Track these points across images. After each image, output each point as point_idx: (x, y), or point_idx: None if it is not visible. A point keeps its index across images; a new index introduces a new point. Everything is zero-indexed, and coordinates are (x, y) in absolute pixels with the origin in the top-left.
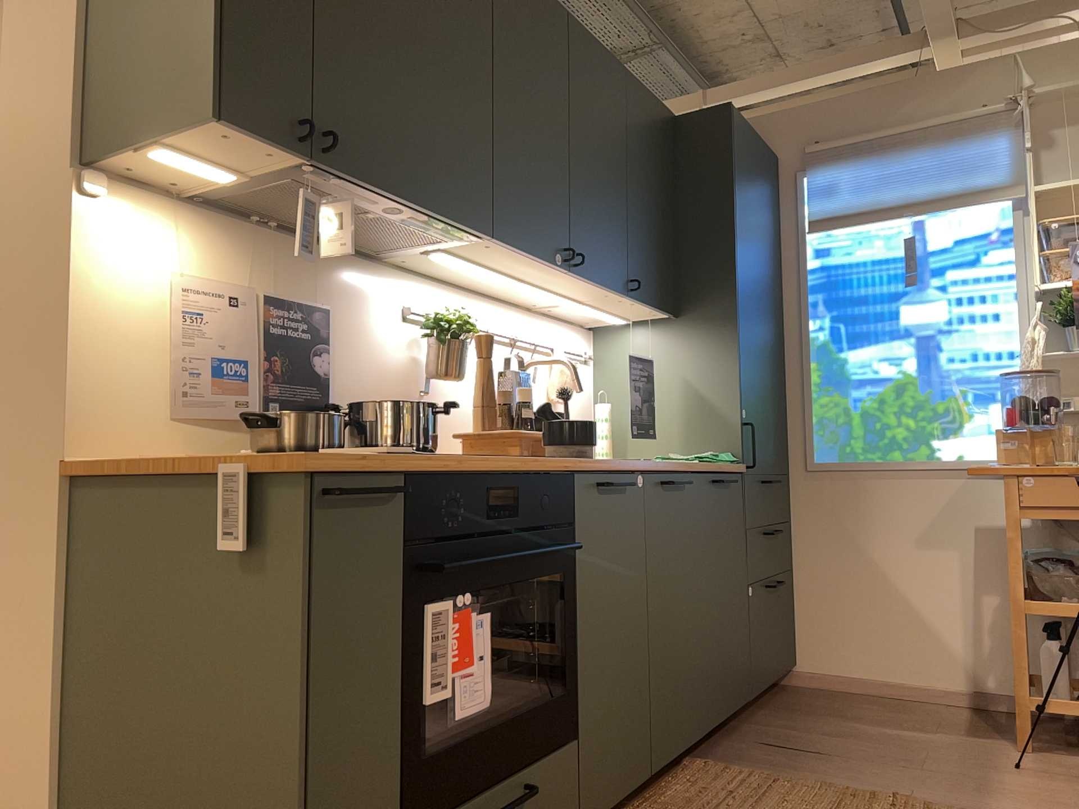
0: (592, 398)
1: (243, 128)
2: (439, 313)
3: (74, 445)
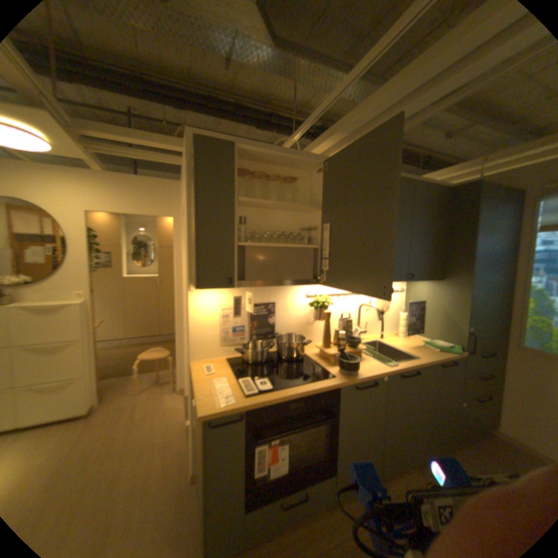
0: (400, 308)
1: (207, 287)
2: (316, 297)
3: (190, 359)
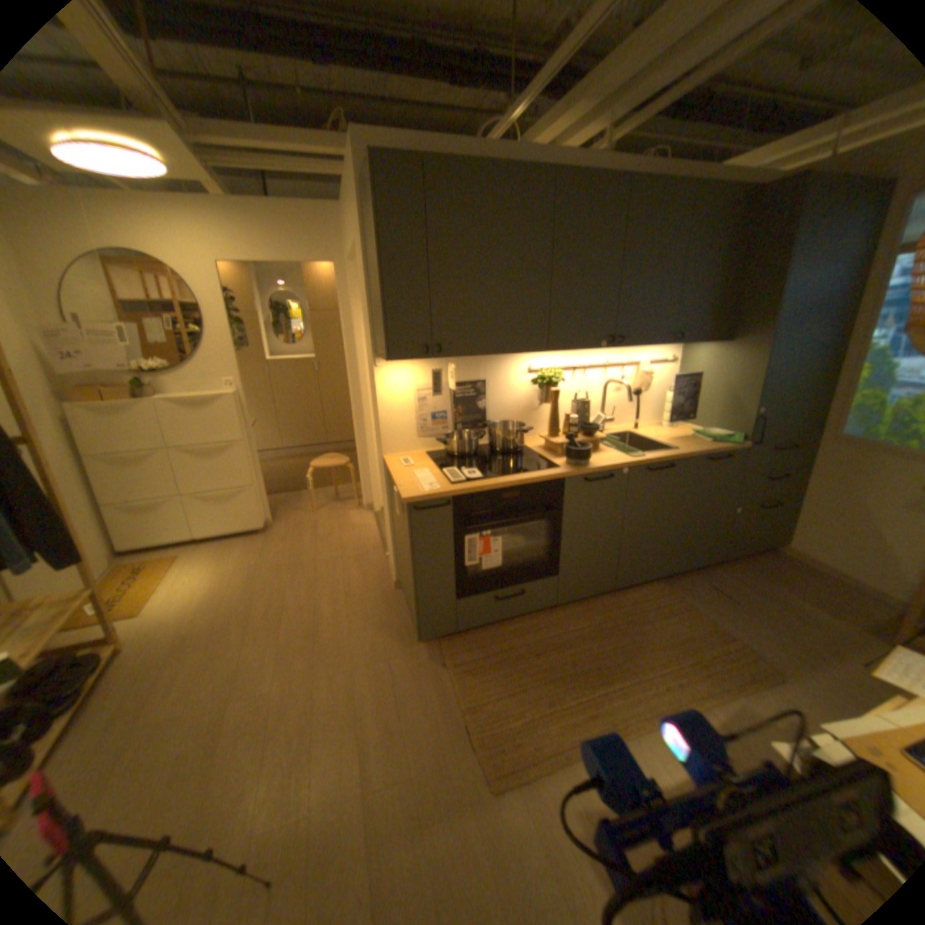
0: (668, 386)
1: (400, 359)
2: (542, 373)
3: (384, 452)
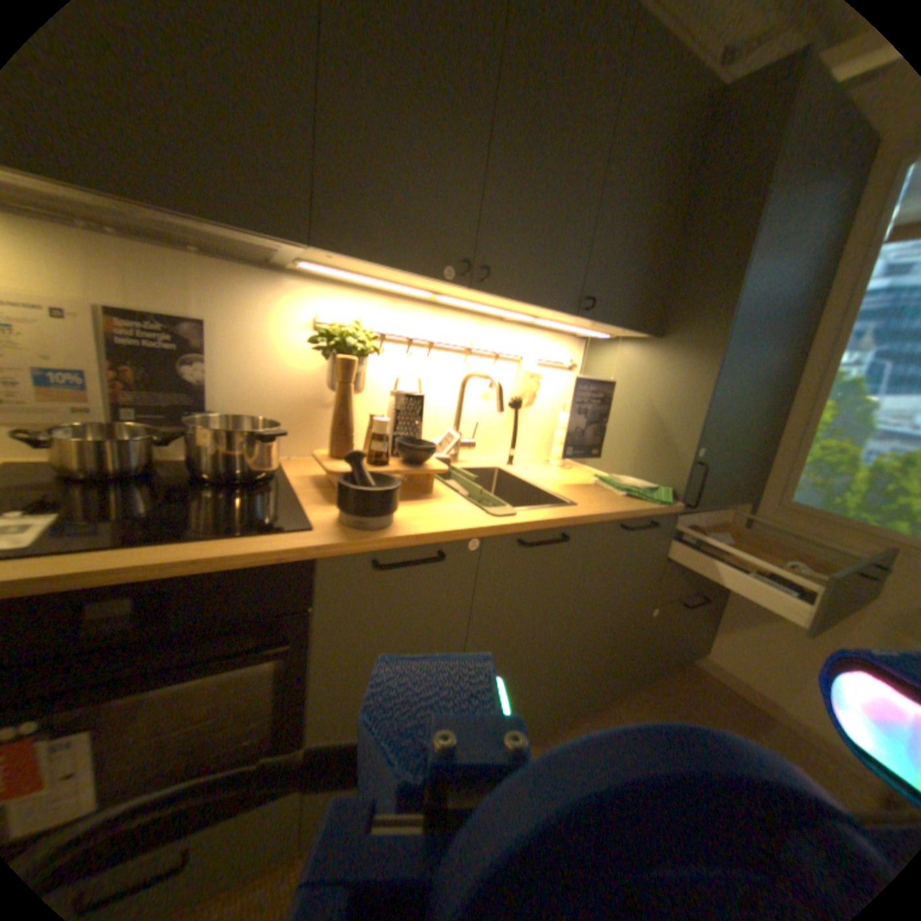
0: (562, 402)
1: None
2: (336, 326)
3: None
